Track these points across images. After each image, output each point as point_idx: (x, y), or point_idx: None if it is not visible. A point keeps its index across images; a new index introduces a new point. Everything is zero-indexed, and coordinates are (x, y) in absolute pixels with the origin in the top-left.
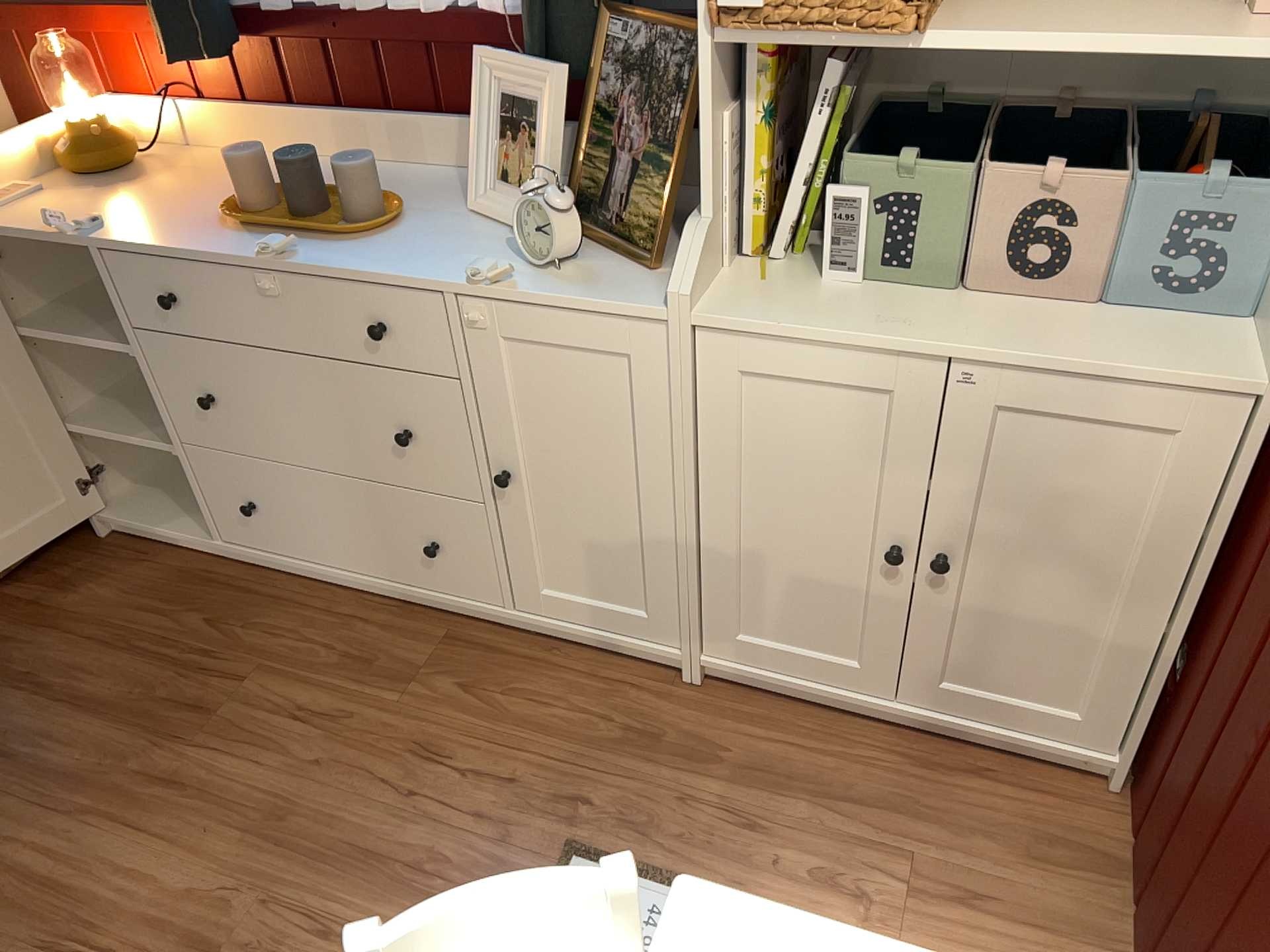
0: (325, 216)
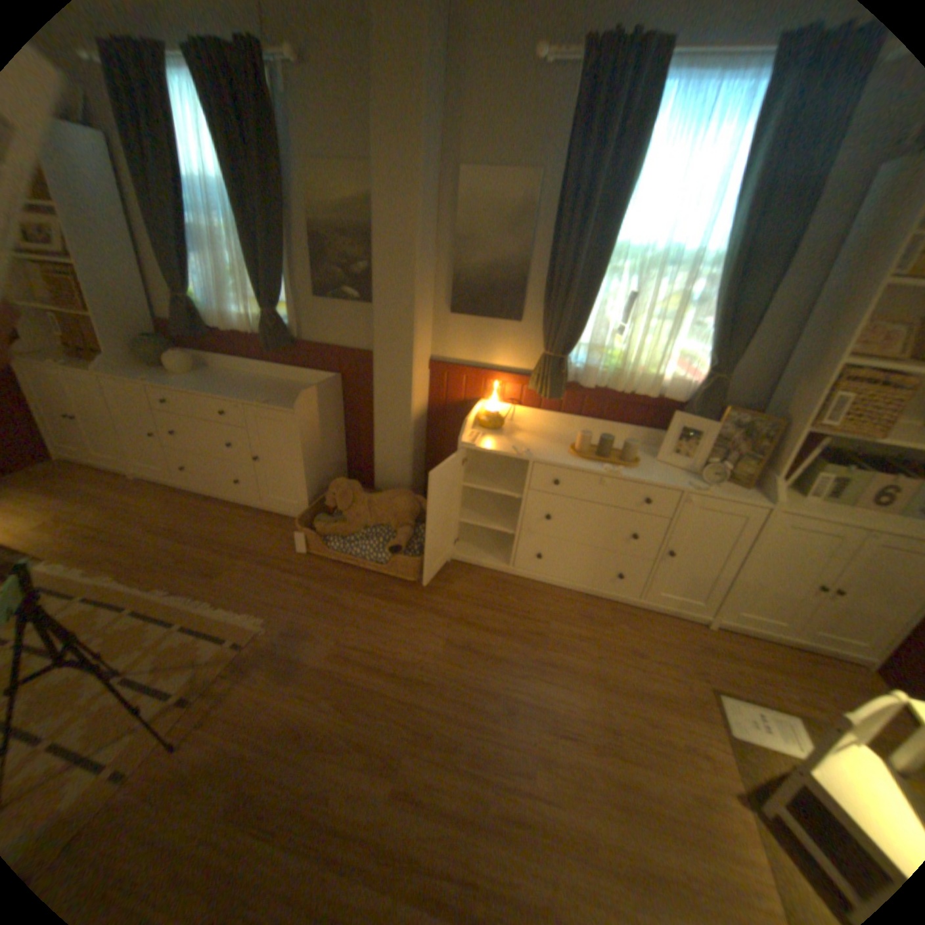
0: (610, 459)
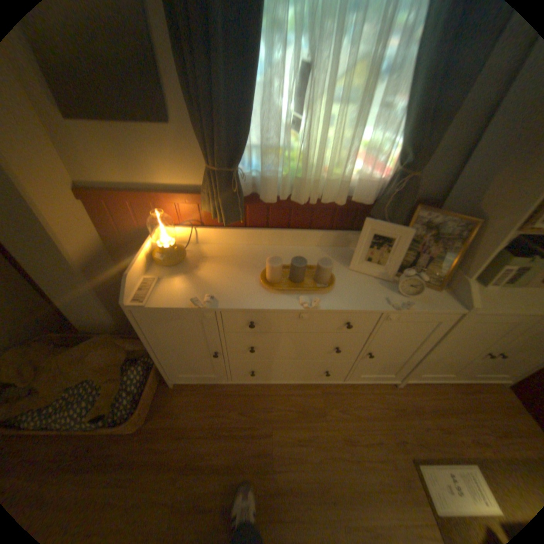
0: (305, 281)
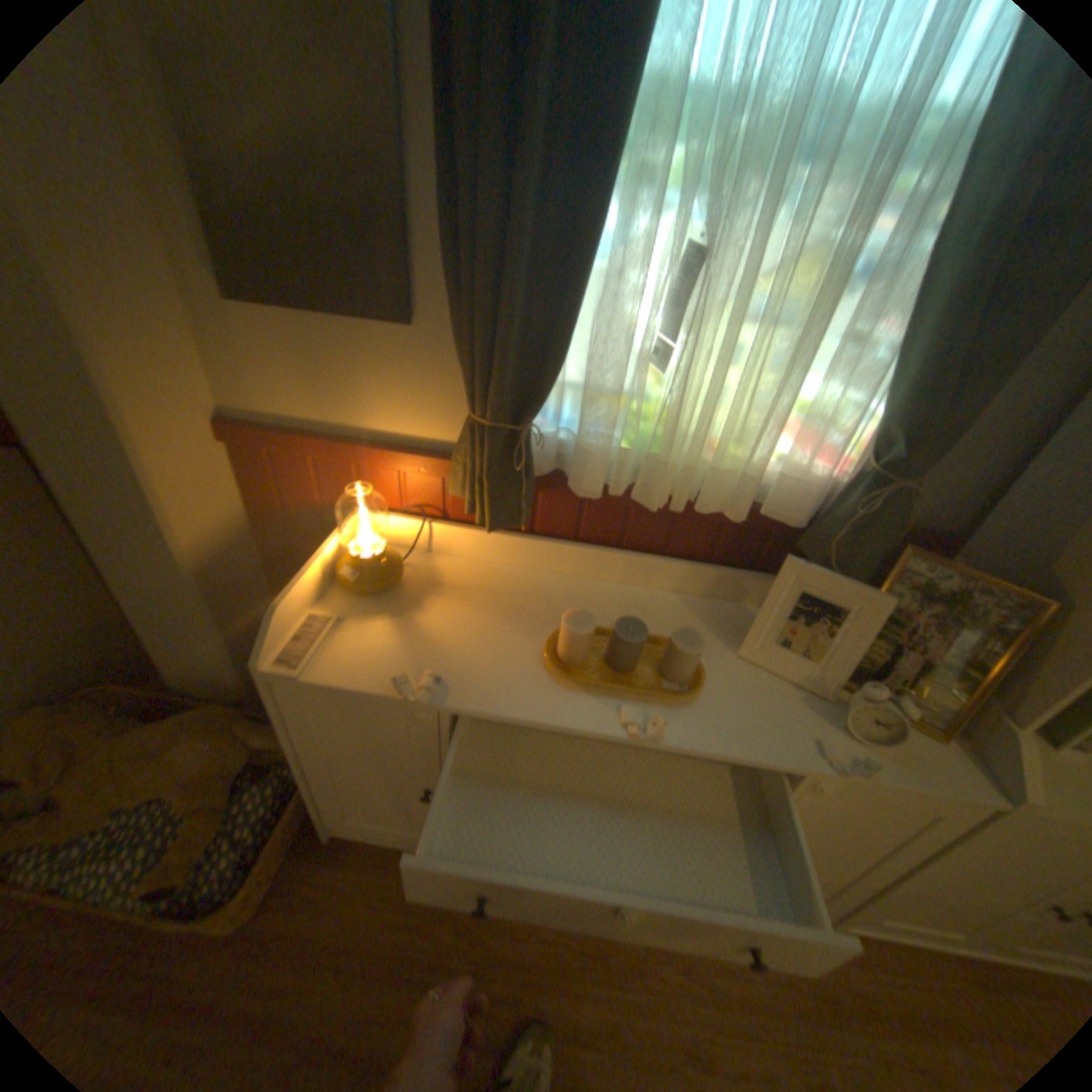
0: (640, 670)
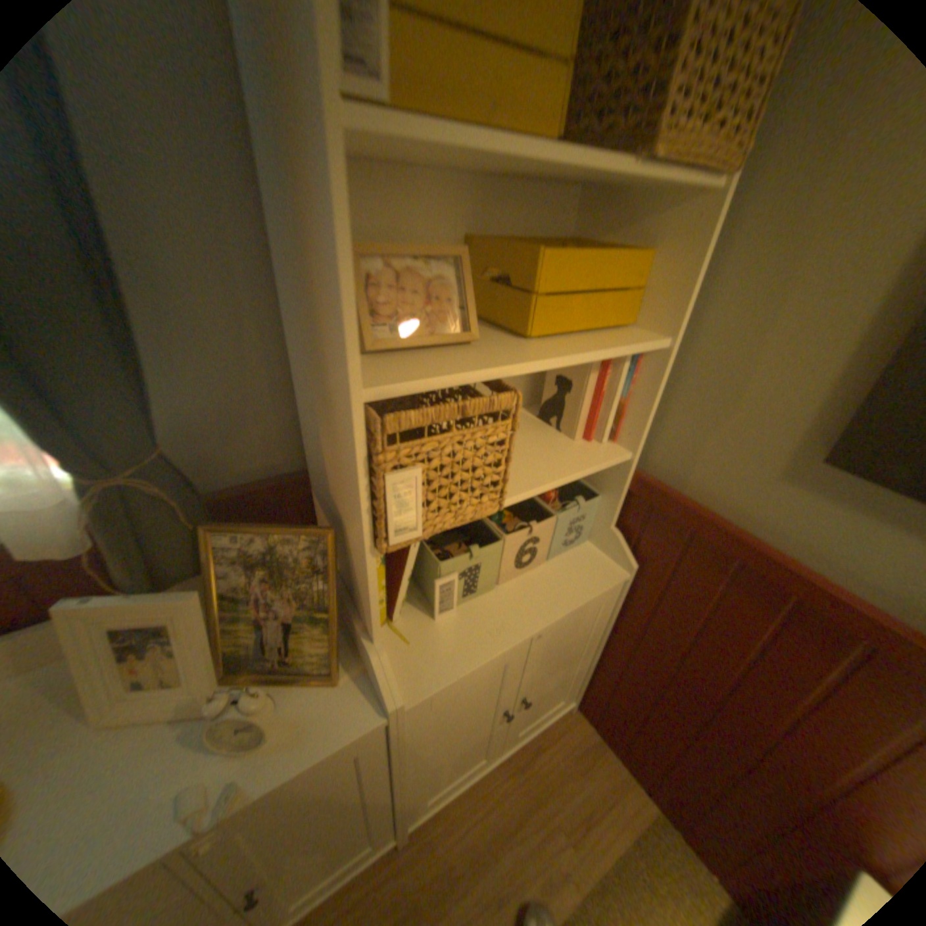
0: None
